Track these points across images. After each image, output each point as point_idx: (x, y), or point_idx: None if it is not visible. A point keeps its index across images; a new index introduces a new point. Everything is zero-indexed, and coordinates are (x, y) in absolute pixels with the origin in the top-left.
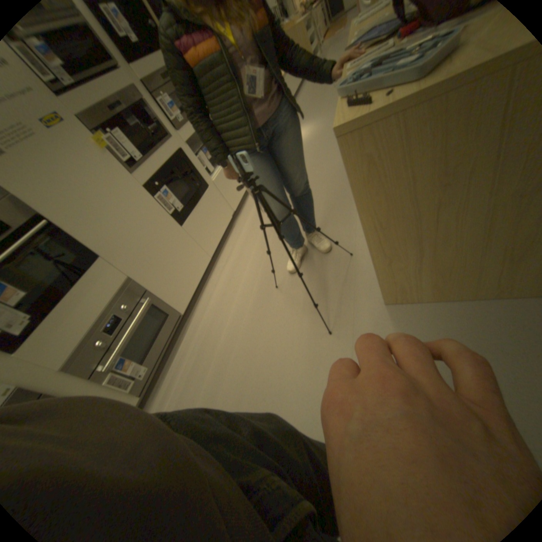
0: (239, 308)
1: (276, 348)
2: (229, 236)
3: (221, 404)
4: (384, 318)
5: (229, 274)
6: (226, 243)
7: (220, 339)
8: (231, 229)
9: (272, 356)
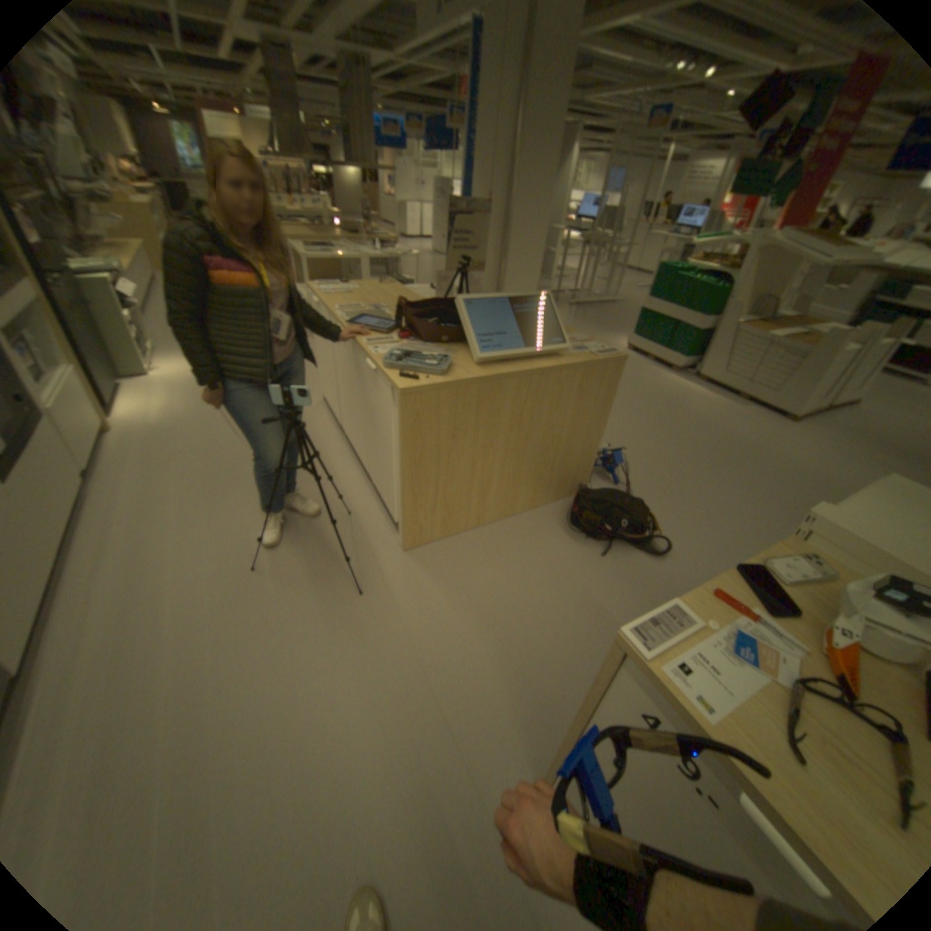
0: (181, 626)
1: (288, 647)
2: (76, 522)
3: (216, 768)
4: (407, 570)
5: (117, 585)
6: (75, 535)
7: (154, 687)
8: (76, 510)
9: (286, 659)
